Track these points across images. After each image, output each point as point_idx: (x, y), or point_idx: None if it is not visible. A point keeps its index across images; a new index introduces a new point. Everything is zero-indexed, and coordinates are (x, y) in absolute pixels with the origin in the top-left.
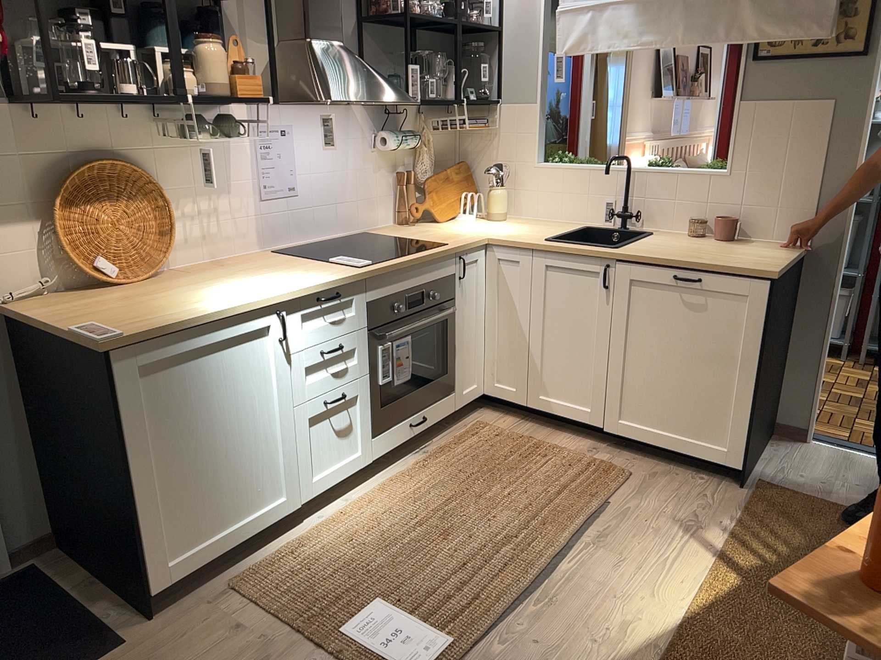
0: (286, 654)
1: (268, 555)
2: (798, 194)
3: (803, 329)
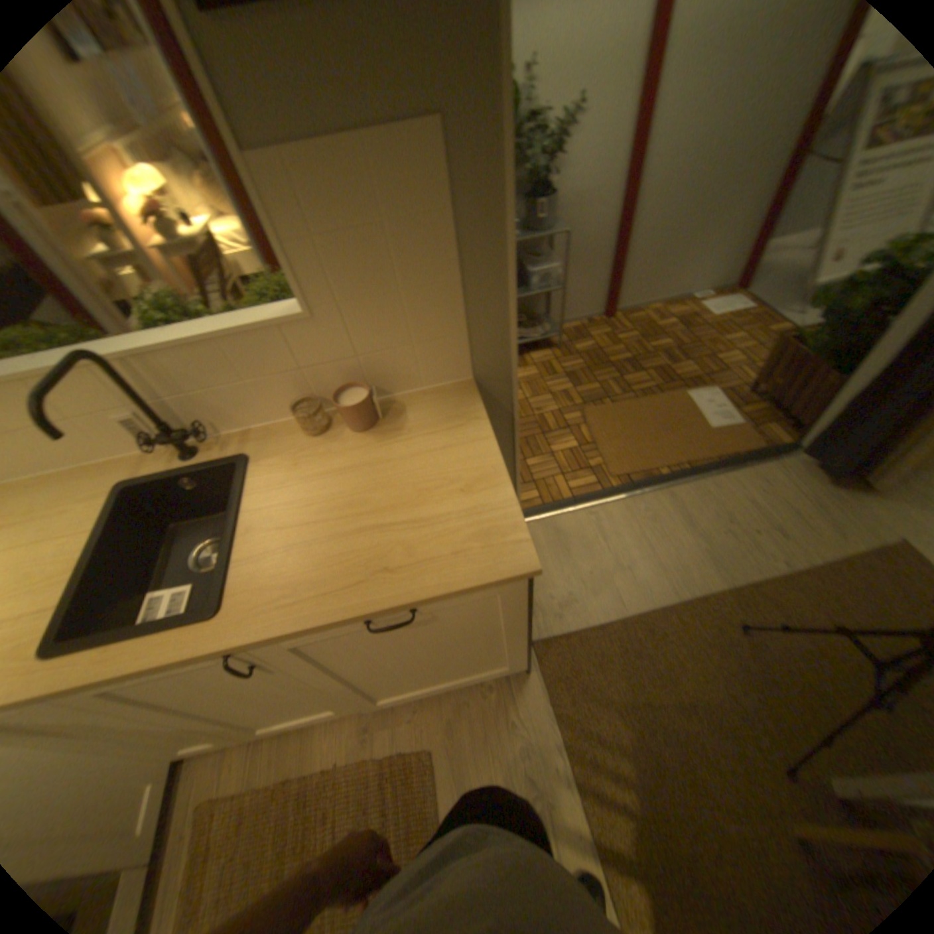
0: None
1: None
2: (432, 319)
3: None
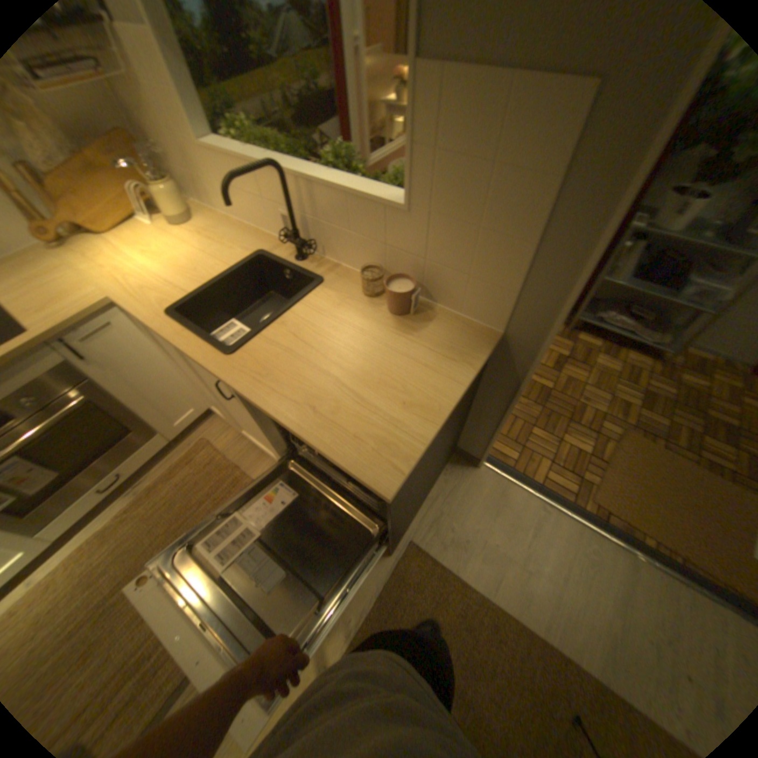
0: None
1: None
2: (495, 266)
3: (483, 403)
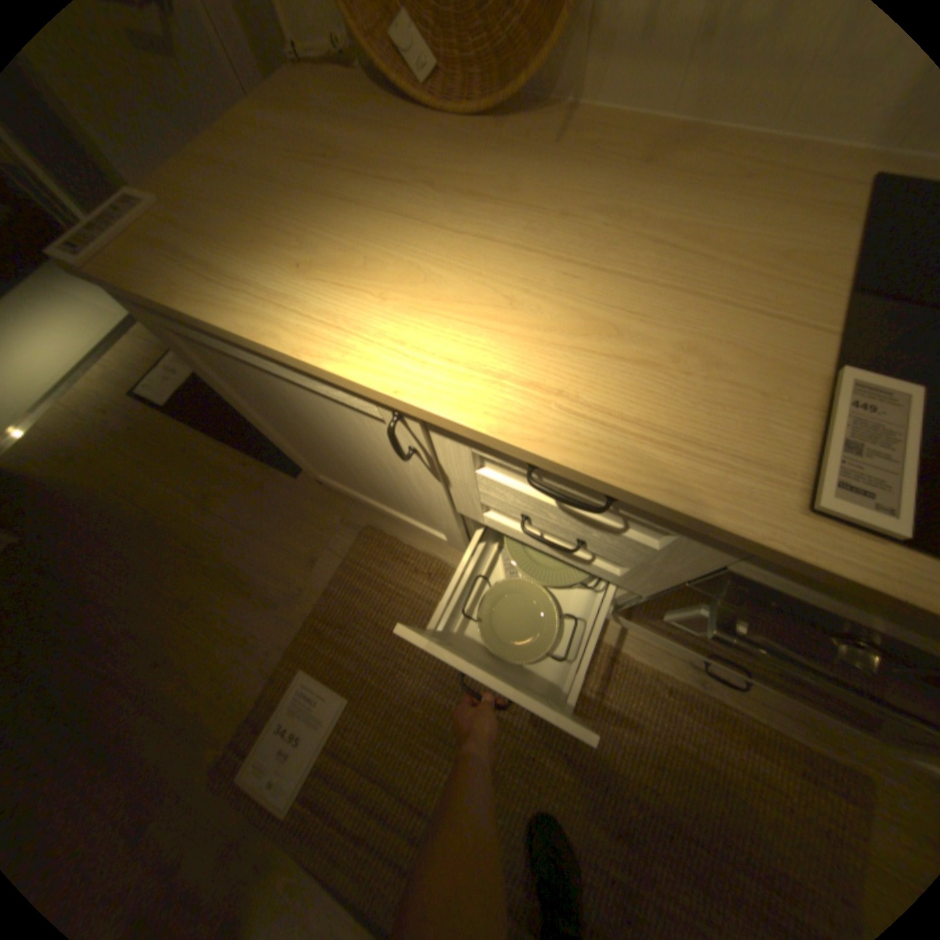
0: (278, 622)
1: (414, 542)
2: None
3: None
